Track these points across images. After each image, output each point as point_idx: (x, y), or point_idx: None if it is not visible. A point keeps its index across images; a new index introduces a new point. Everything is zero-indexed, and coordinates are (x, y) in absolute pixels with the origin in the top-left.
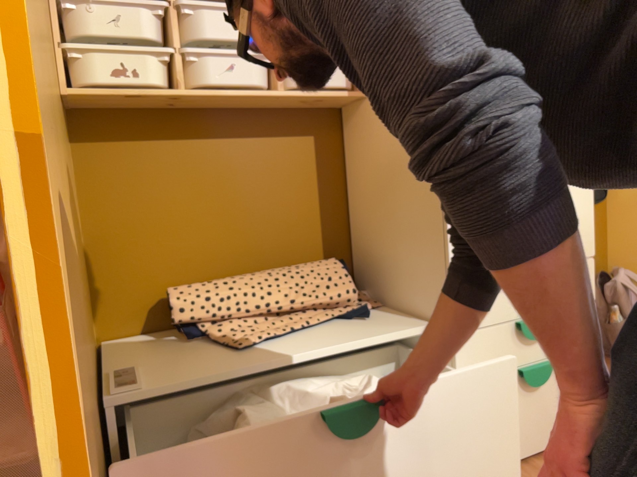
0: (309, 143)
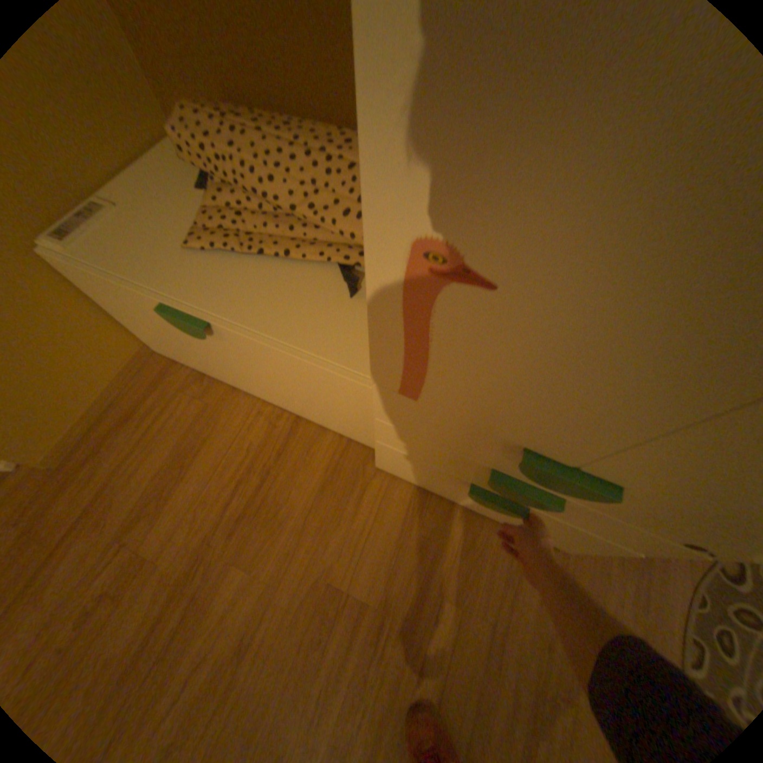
0: None
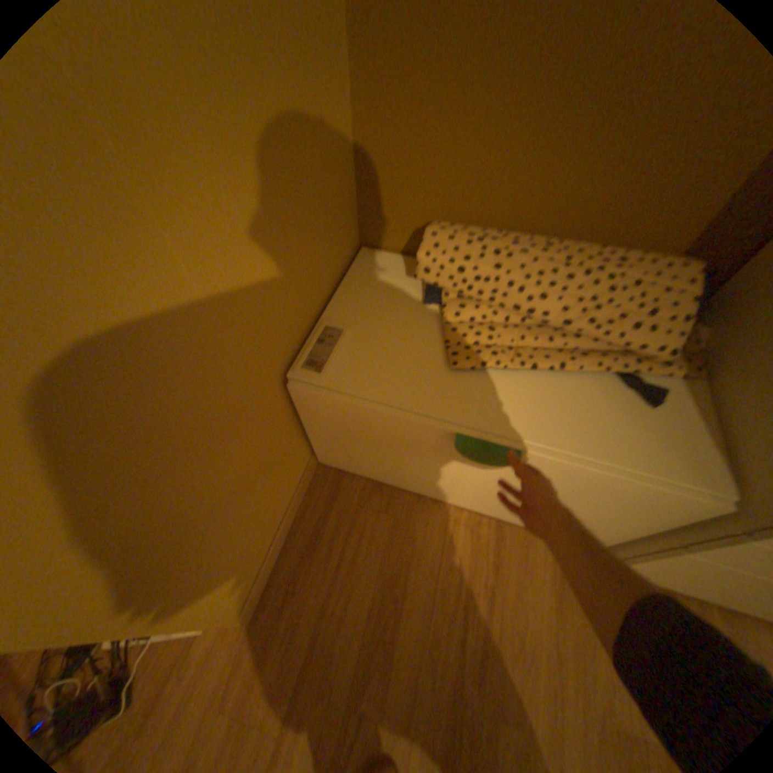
0: None
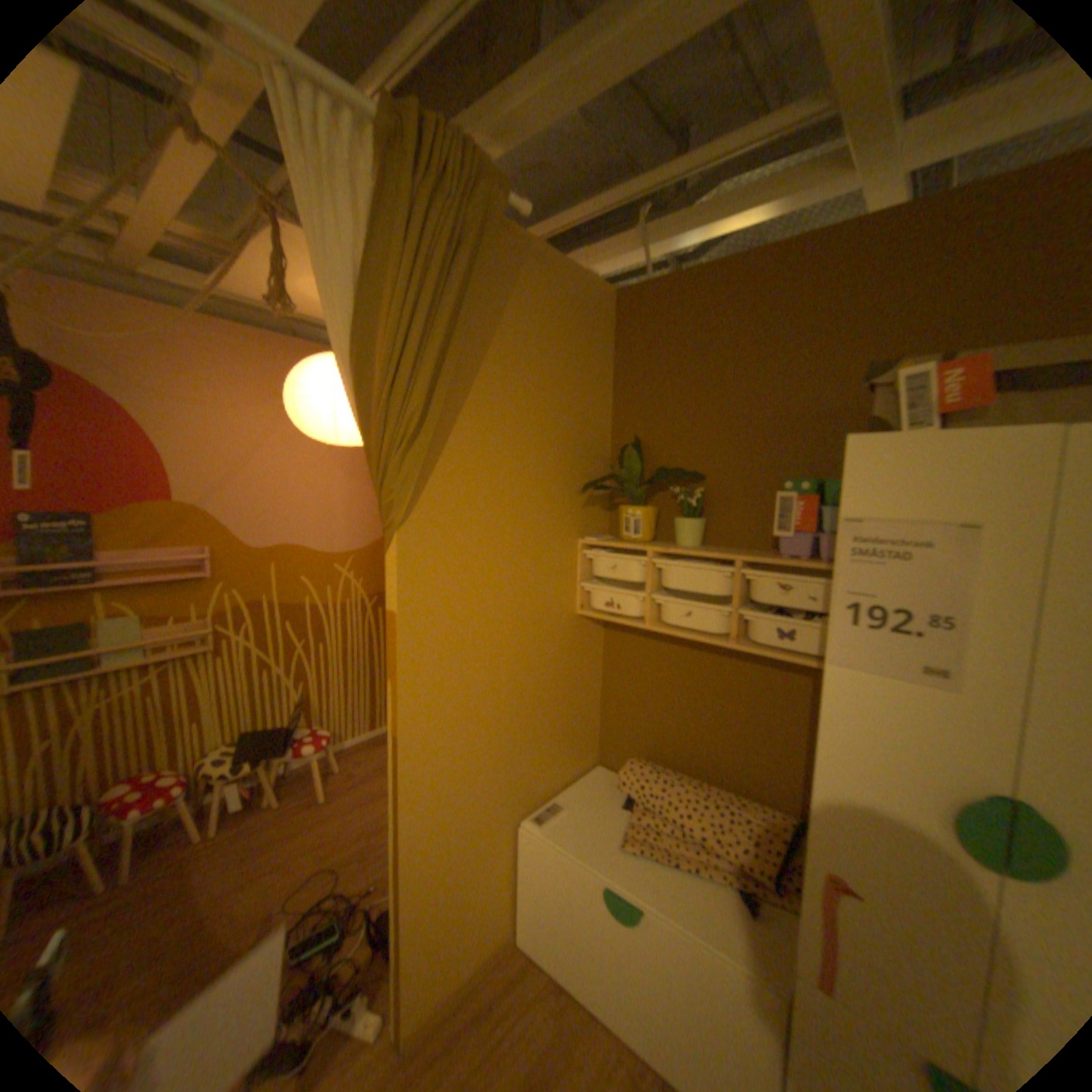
0: (802, 684)
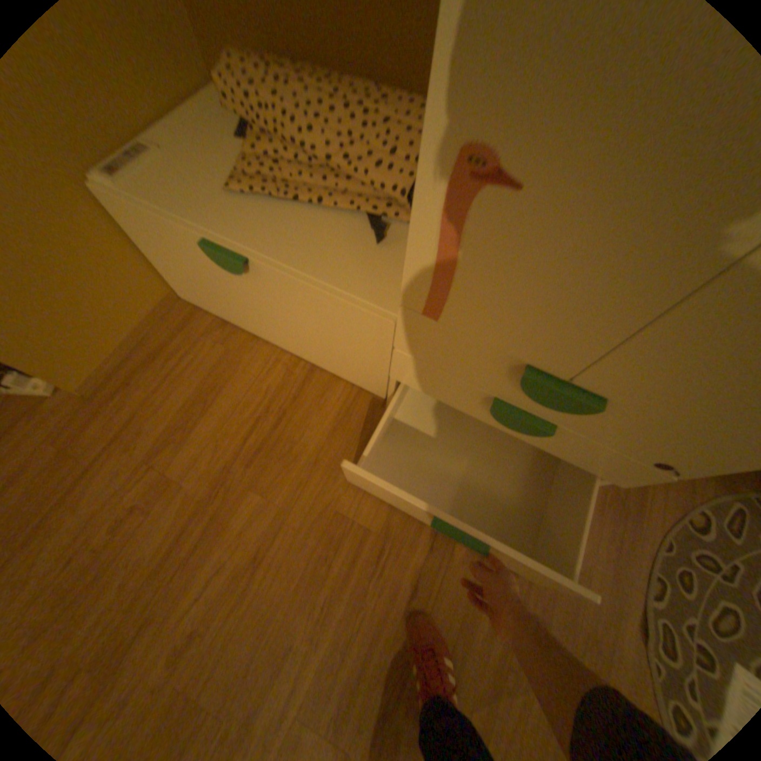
0: None
